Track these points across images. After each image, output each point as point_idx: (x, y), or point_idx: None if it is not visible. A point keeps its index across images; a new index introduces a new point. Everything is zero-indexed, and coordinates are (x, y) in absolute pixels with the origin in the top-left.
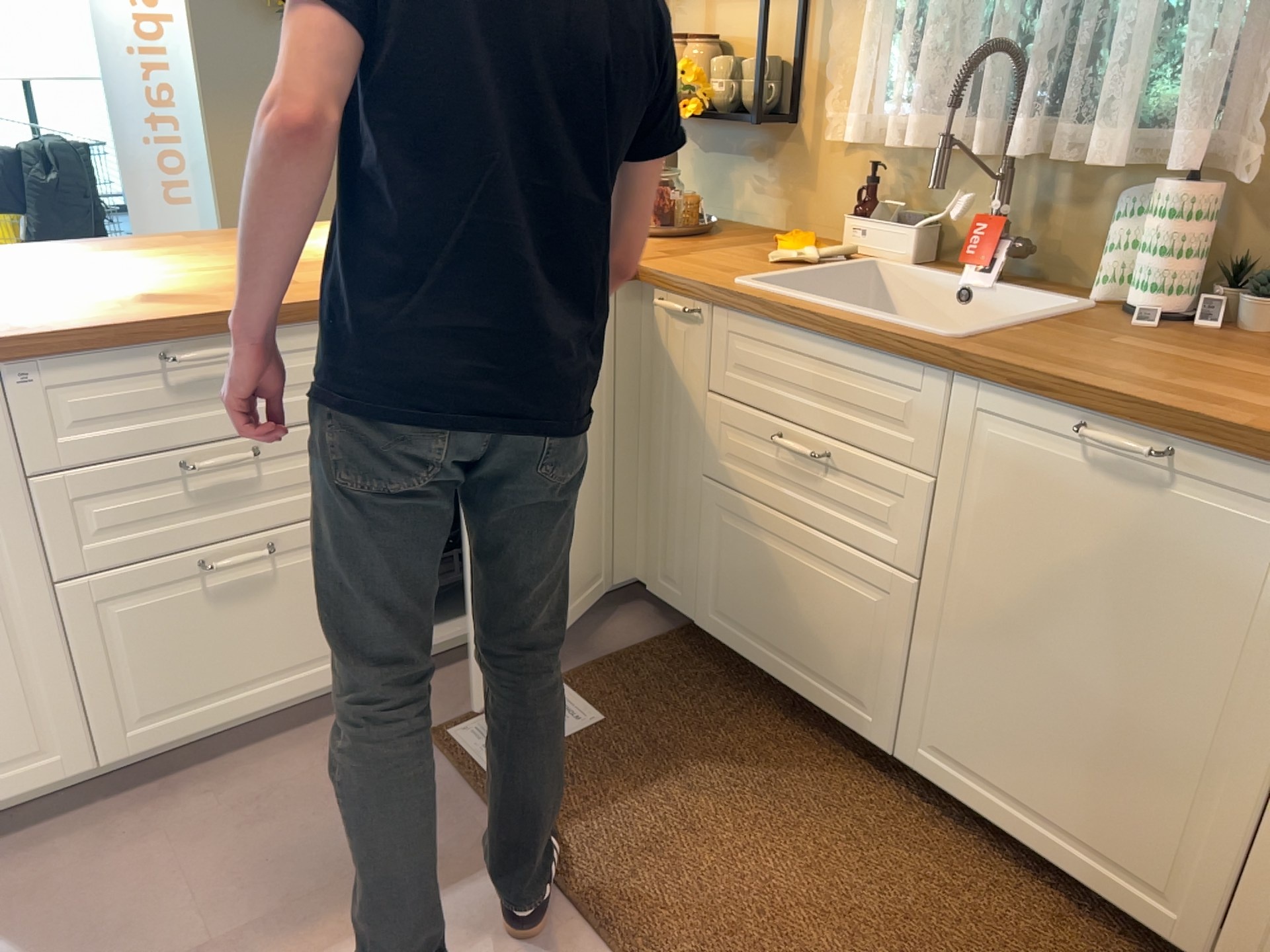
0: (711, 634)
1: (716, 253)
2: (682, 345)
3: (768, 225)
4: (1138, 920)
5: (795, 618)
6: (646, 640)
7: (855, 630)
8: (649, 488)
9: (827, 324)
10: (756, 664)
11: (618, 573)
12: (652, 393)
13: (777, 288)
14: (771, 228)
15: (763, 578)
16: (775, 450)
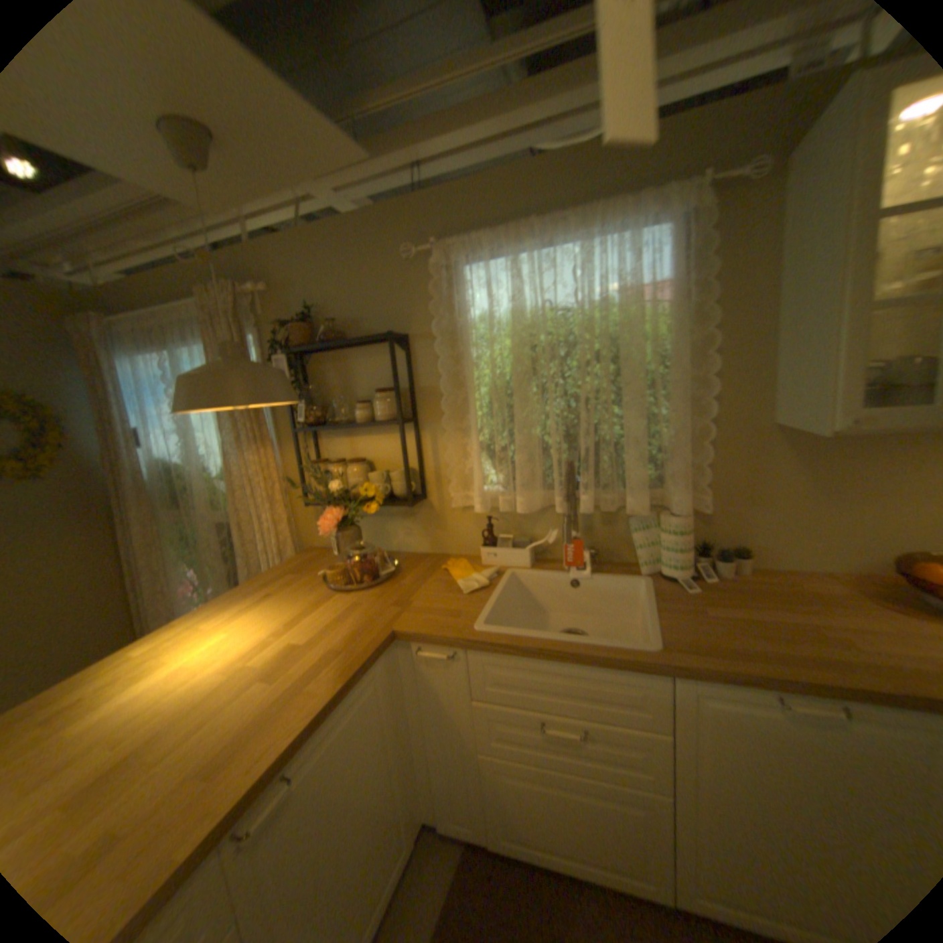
0: (504, 854)
1: (425, 593)
2: (443, 675)
3: (420, 550)
4: None
5: (578, 835)
6: (452, 875)
7: (630, 836)
8: (425, 764)
9: (573, 658)
10: (548, 868)
11: (414, 831)
12: (417, 704)
13: (511, 630)
14: (424, 552)
15: (544, 814)
16: (539, 734)
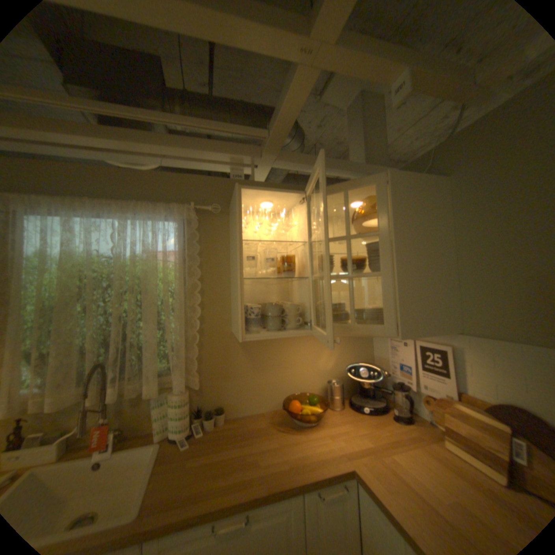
0: None
1: None
2: None
3: None
4: None
5: None
6: None
7: None
8: None
9: None
10: None
11: None
12: None
13: None
14: None
15: None
16: None
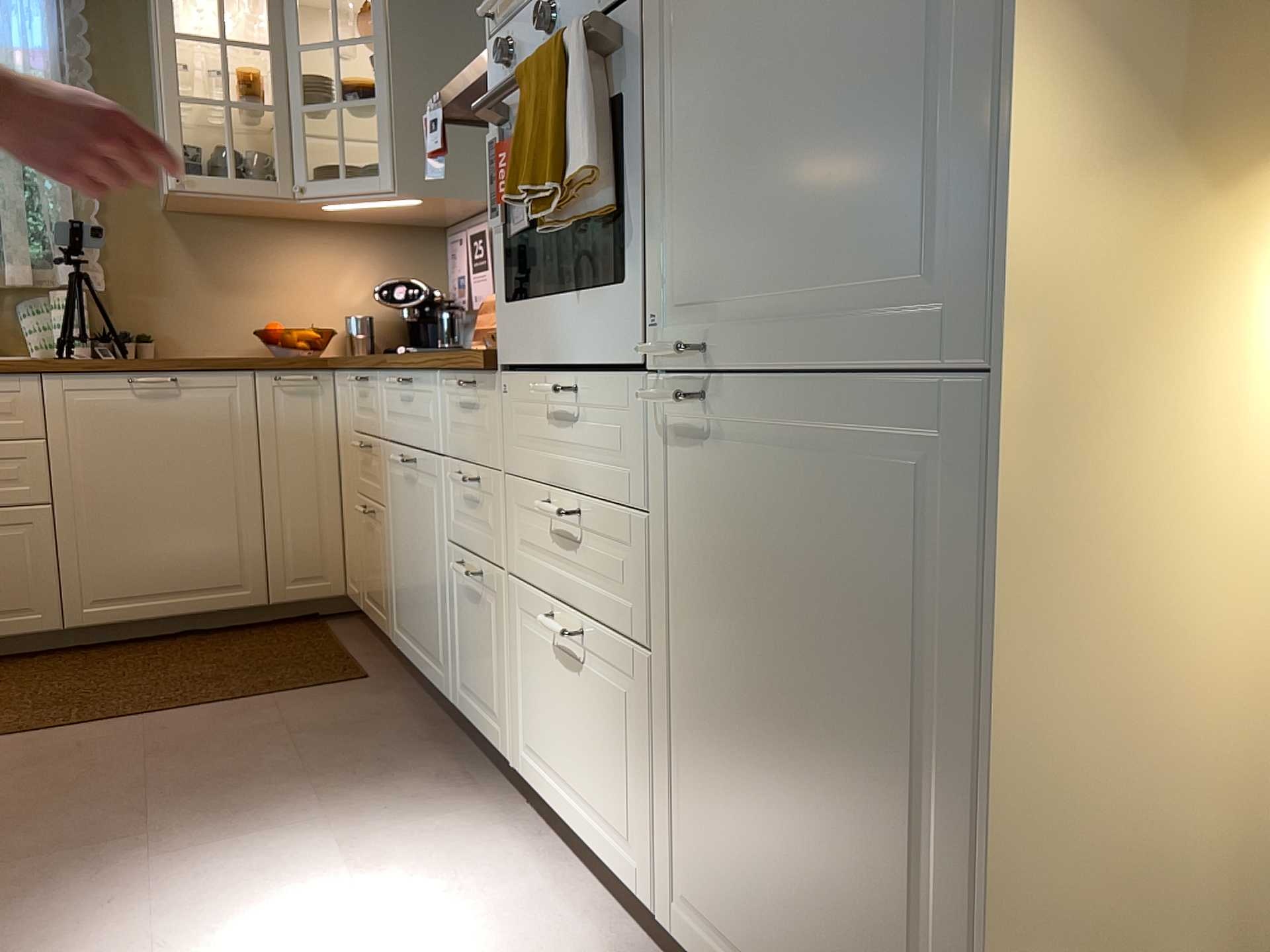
0: None
1: None
2: None
3: None
4: (233, 608)
5: None
6: None
7: (8, 563)
8: None
9: None
10: None
11: None
12: None
13: None
14: None
15: None
16: None
